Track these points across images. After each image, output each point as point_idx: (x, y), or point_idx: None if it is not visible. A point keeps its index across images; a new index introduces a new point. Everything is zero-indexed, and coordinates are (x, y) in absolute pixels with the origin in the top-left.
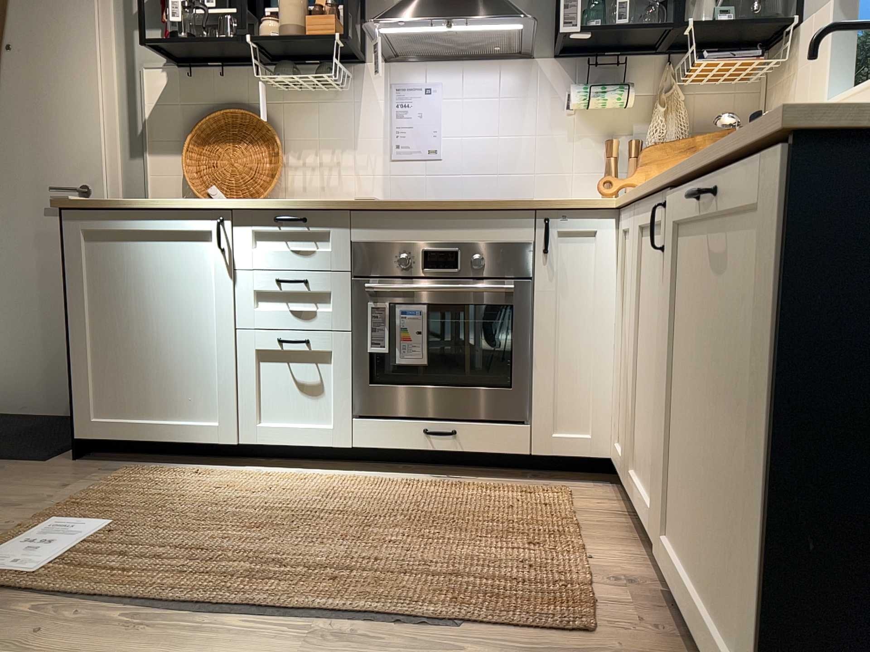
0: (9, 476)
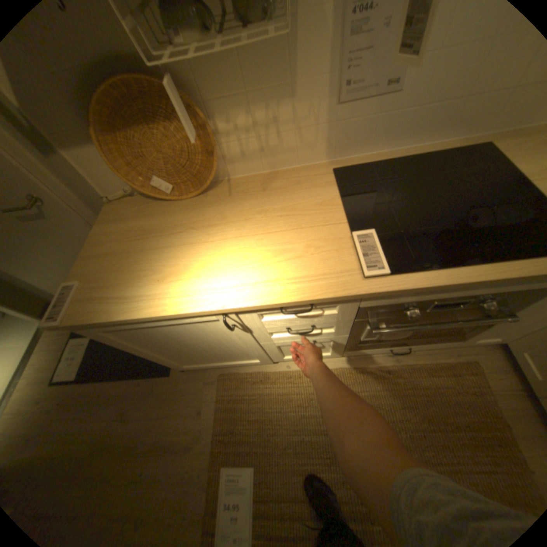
0: (161, 401)
